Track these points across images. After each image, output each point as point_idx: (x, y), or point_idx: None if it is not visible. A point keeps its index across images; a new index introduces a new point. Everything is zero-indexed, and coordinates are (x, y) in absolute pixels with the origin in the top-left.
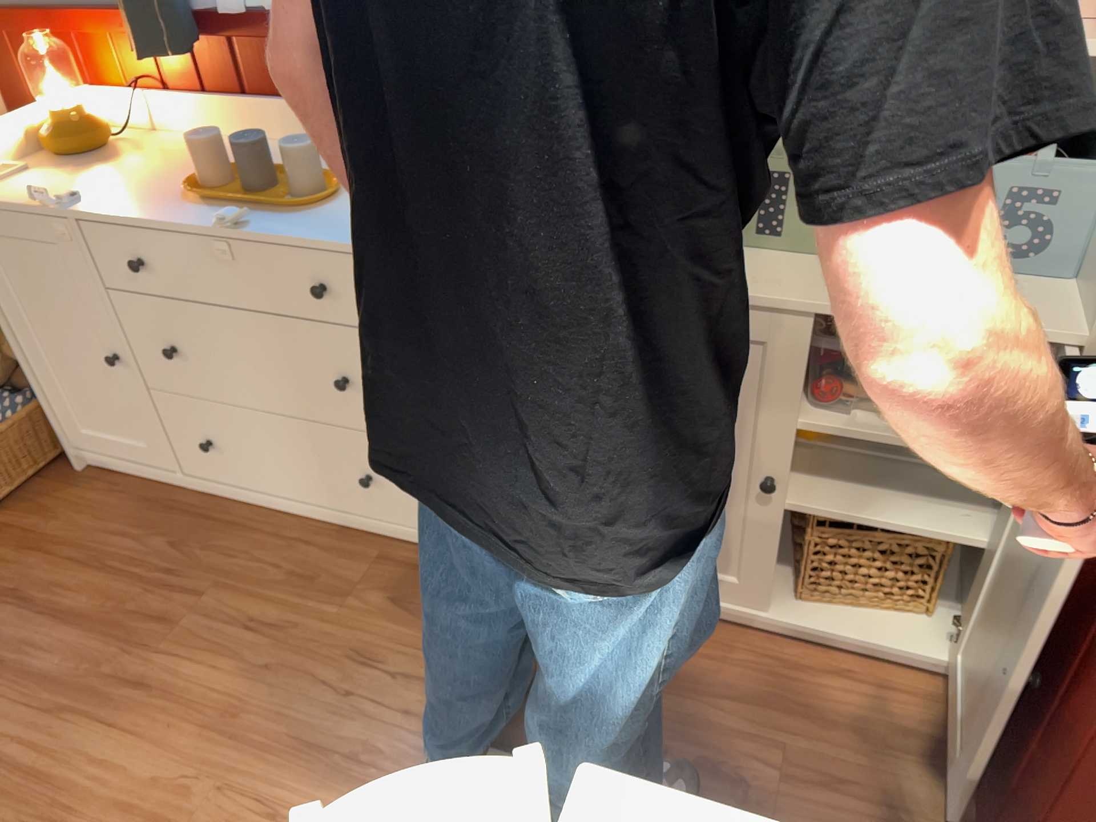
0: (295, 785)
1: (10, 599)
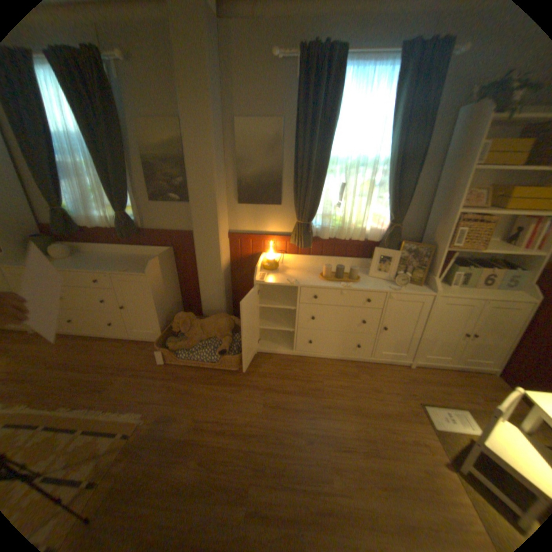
0: (391, 427)
1: (268, 393)
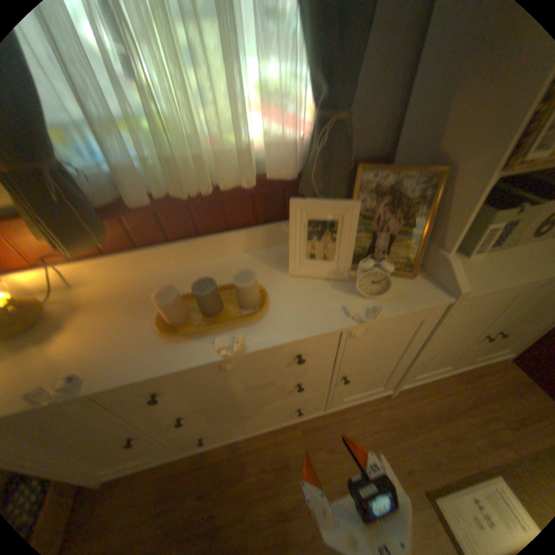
0: None
1: None
